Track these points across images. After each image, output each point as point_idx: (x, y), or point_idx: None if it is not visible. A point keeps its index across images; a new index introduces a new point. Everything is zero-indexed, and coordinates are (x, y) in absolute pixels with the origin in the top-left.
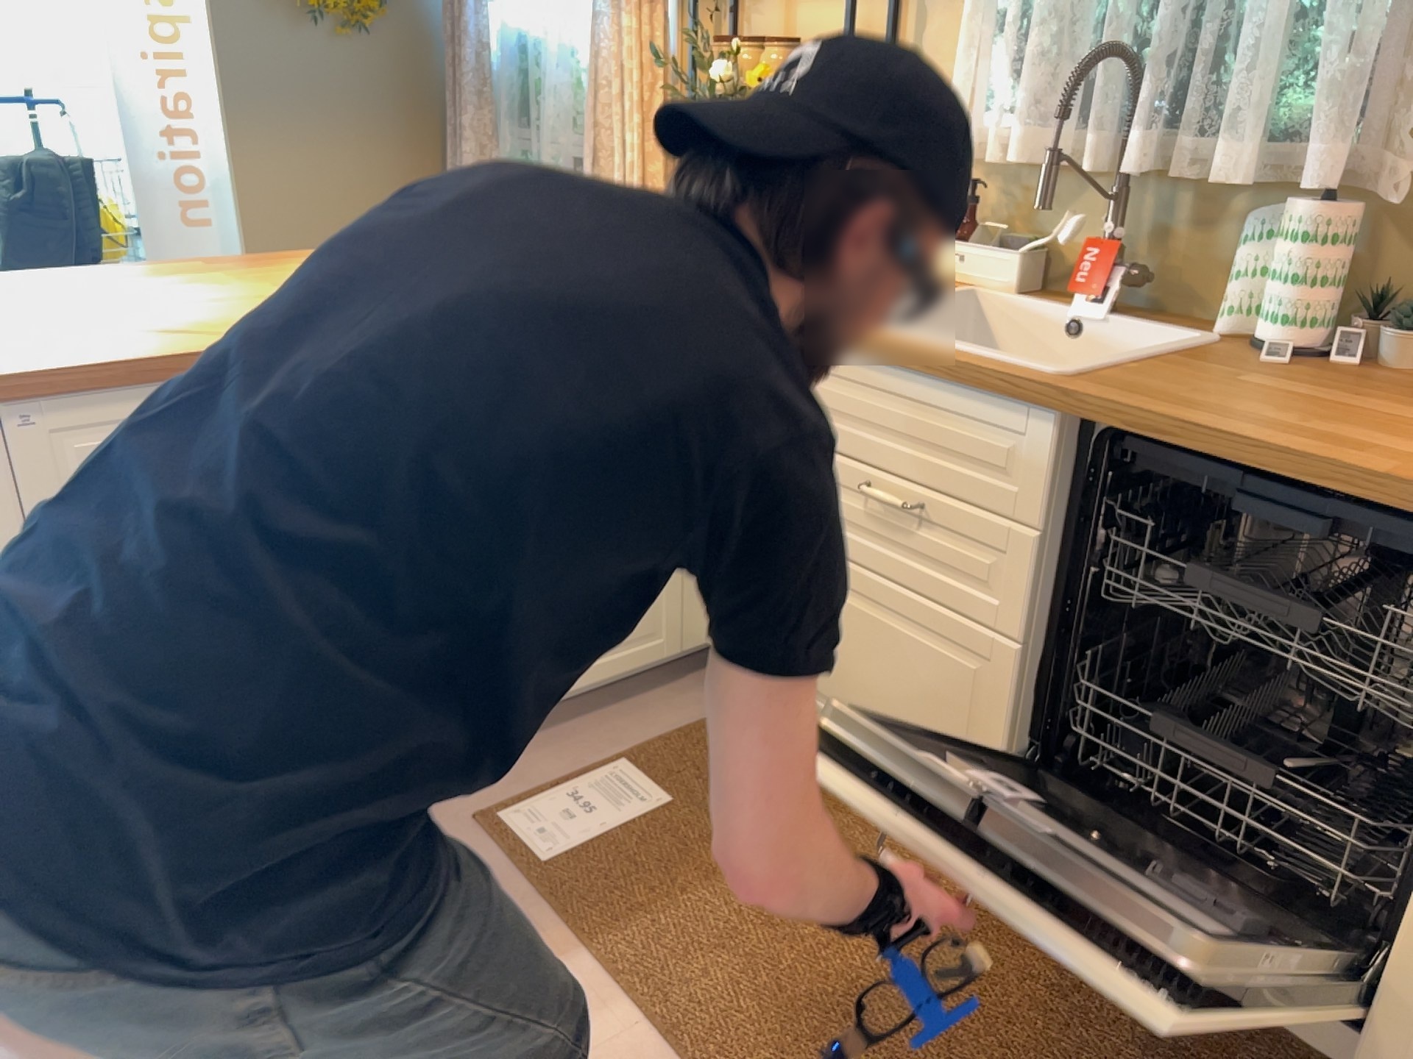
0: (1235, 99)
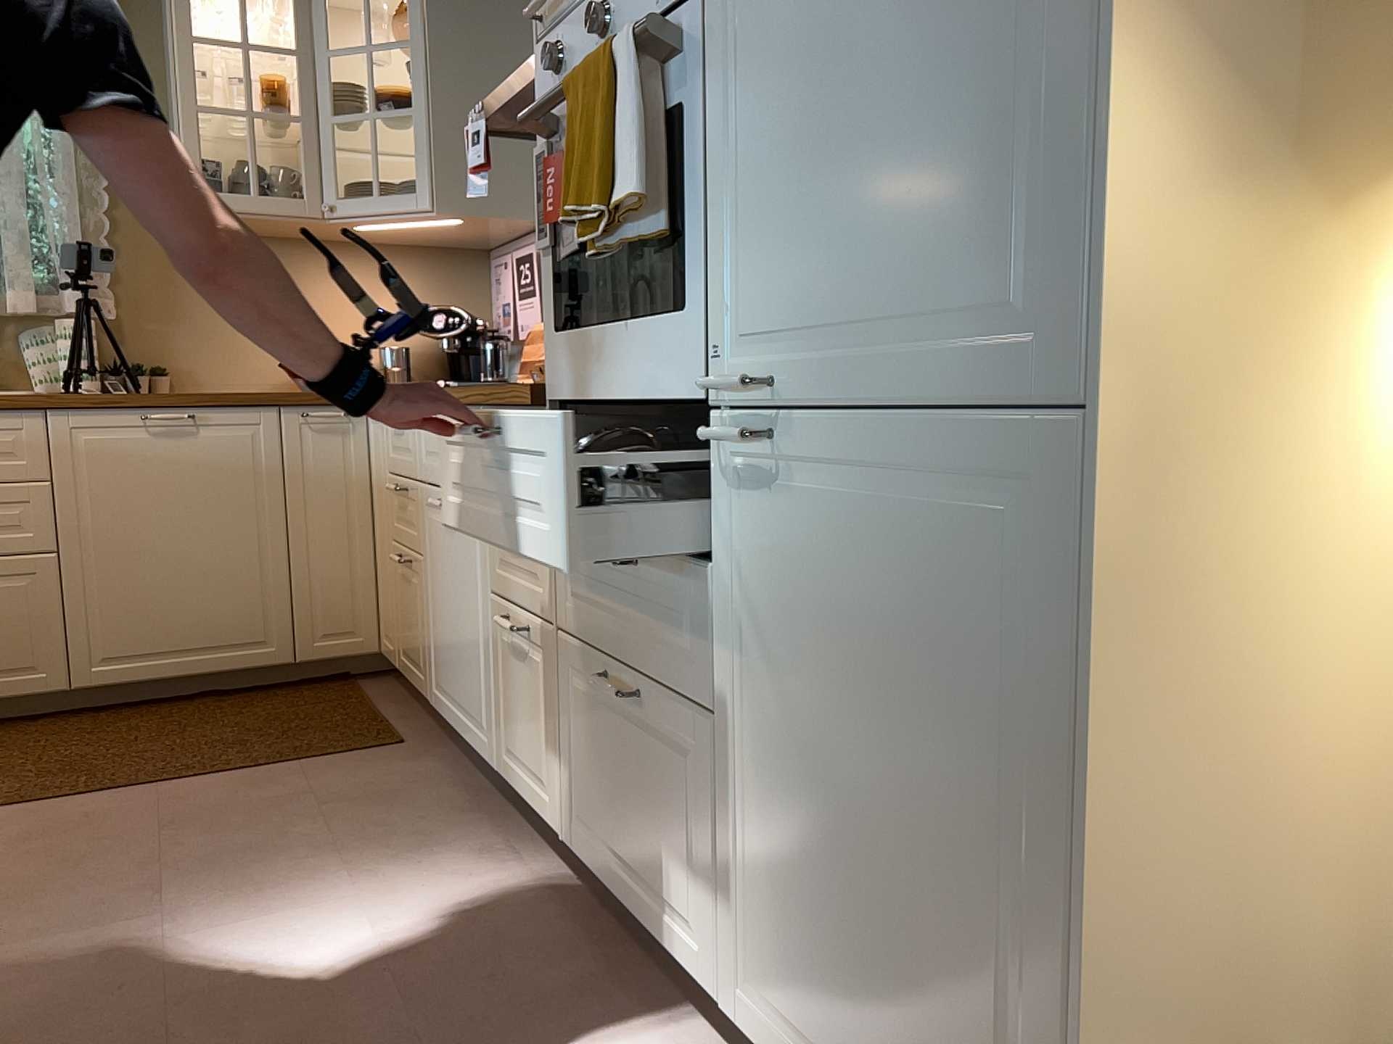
0: (11, 269)
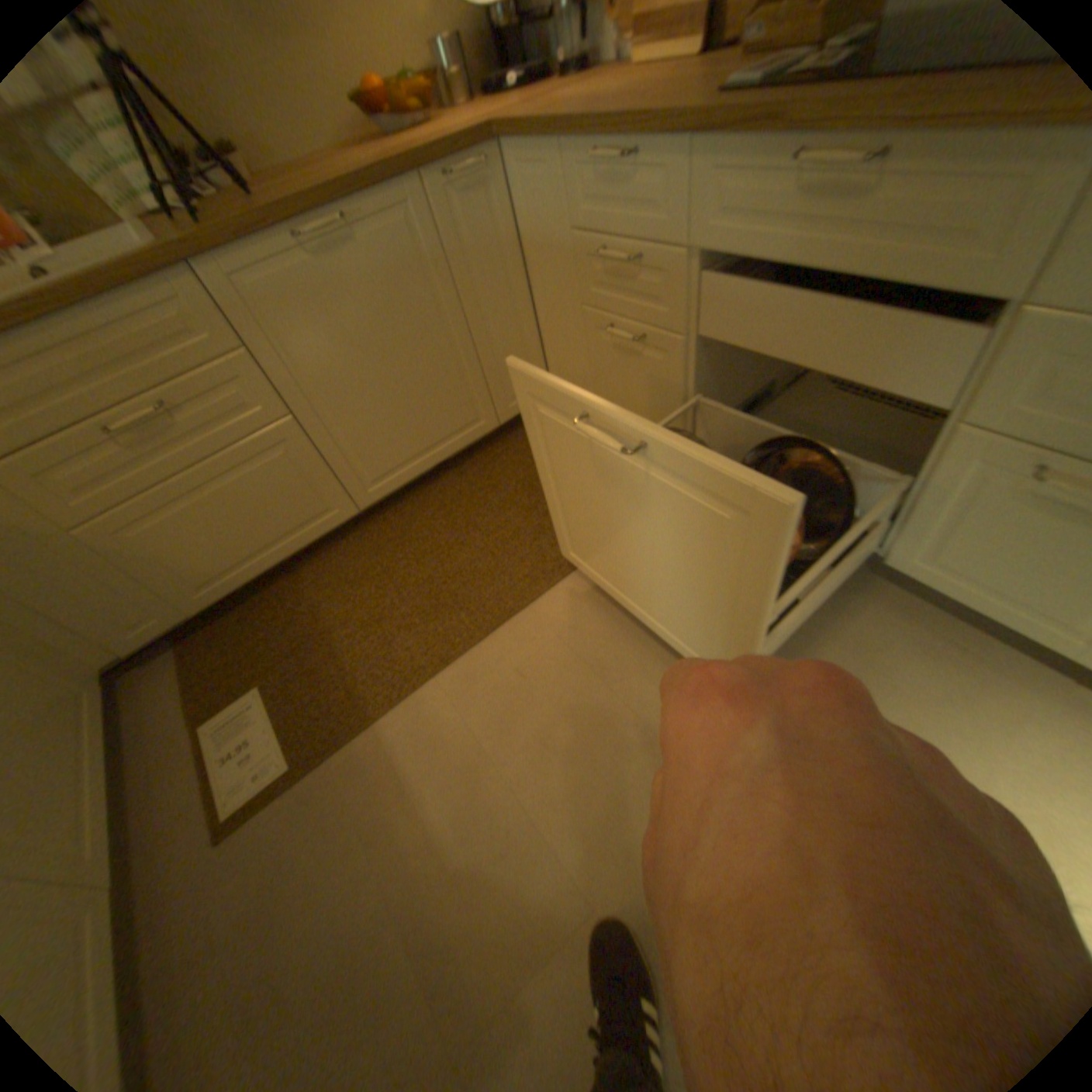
0: None
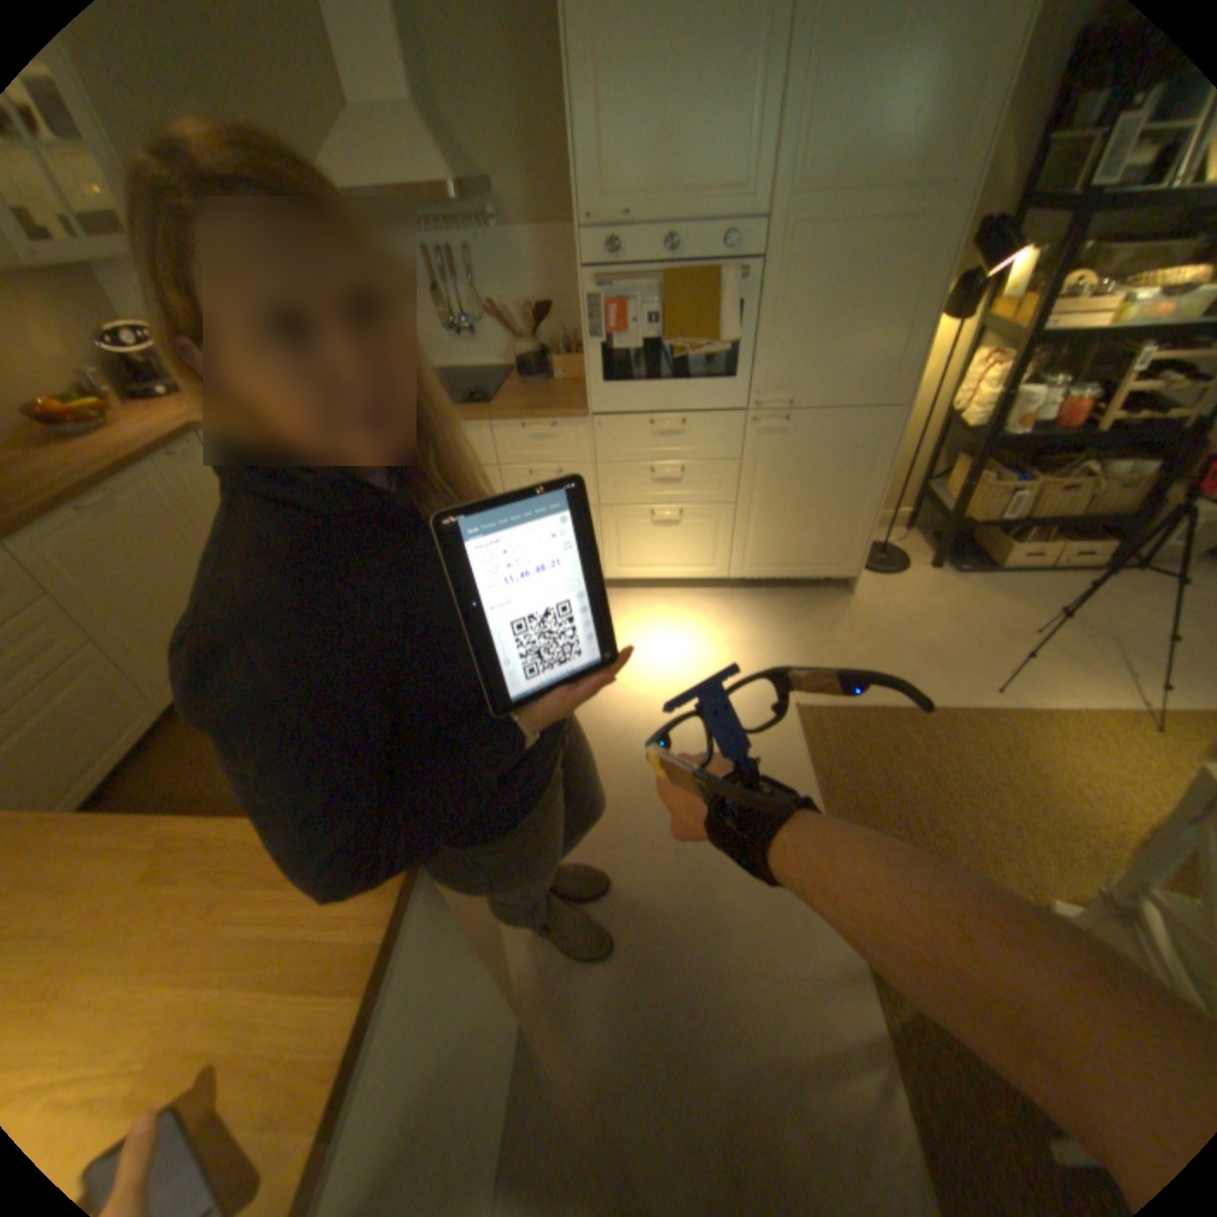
0: None
